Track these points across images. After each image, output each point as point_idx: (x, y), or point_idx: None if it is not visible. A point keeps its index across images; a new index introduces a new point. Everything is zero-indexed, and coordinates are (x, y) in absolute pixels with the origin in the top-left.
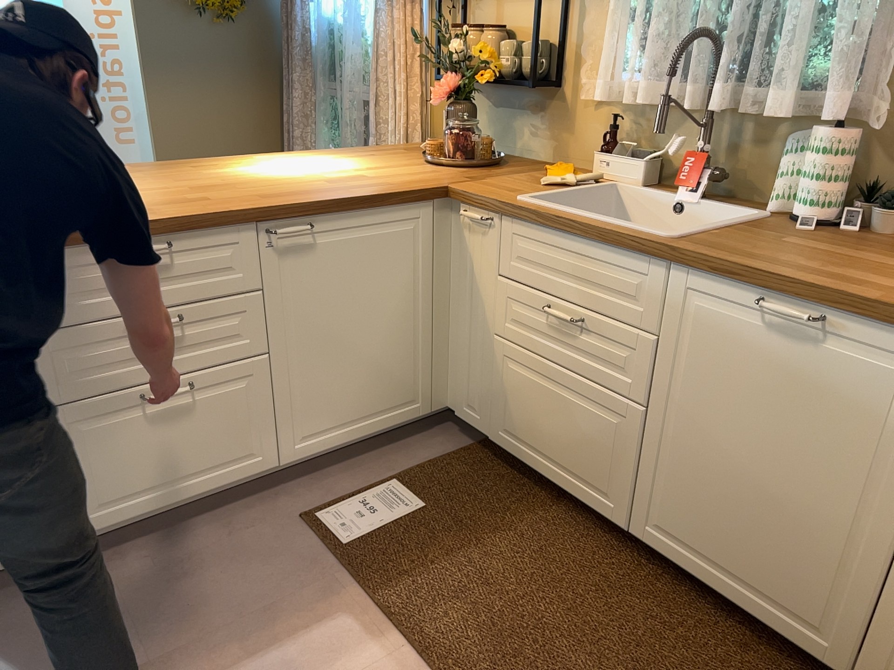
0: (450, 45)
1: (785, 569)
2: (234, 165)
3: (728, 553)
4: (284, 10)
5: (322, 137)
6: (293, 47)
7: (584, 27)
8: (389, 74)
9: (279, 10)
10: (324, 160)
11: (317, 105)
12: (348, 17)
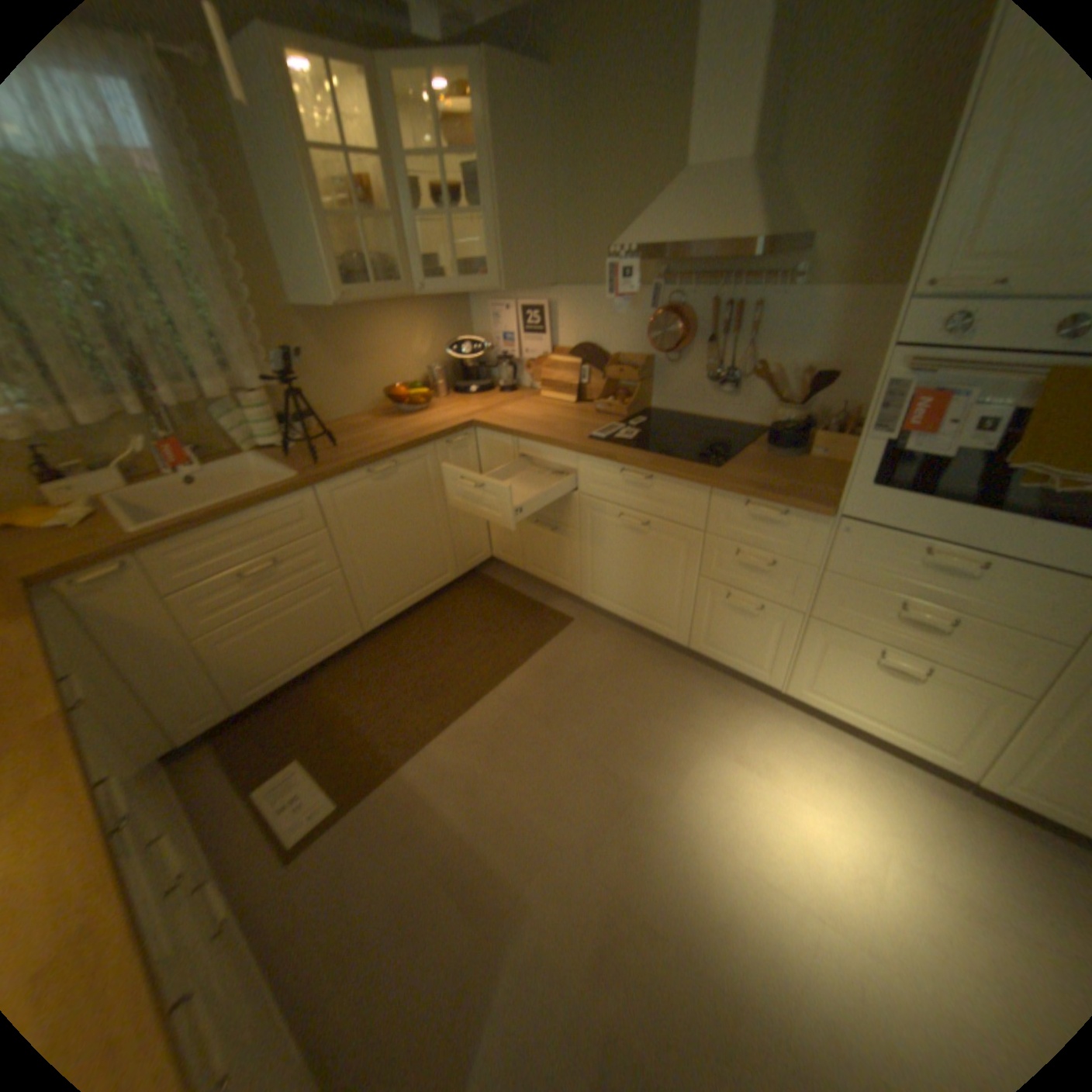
0: None
1: (427, 567)
2: None
3: (407, 587)
4: None
5: None
6: None
7: None
8: None
9: None
10: None
11: None
12: None
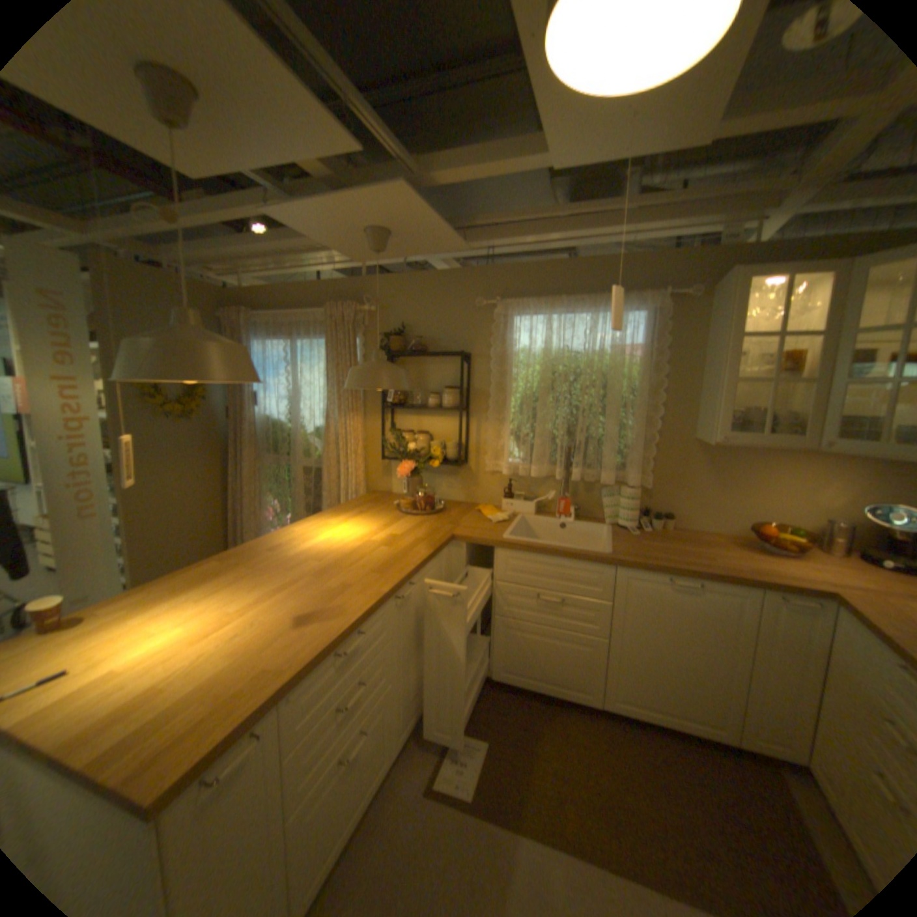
0: (403, 443)
1: (700, 704)
2: (292, 540)
3: (667, 705)
4: (230, 409)
5: (268, 490)
6: (241, 433)
7: (481, 434)
8: (341, 454)
9: (219, 407)
10: (344, 523)
11: (261, 470)
12: (294, 417)
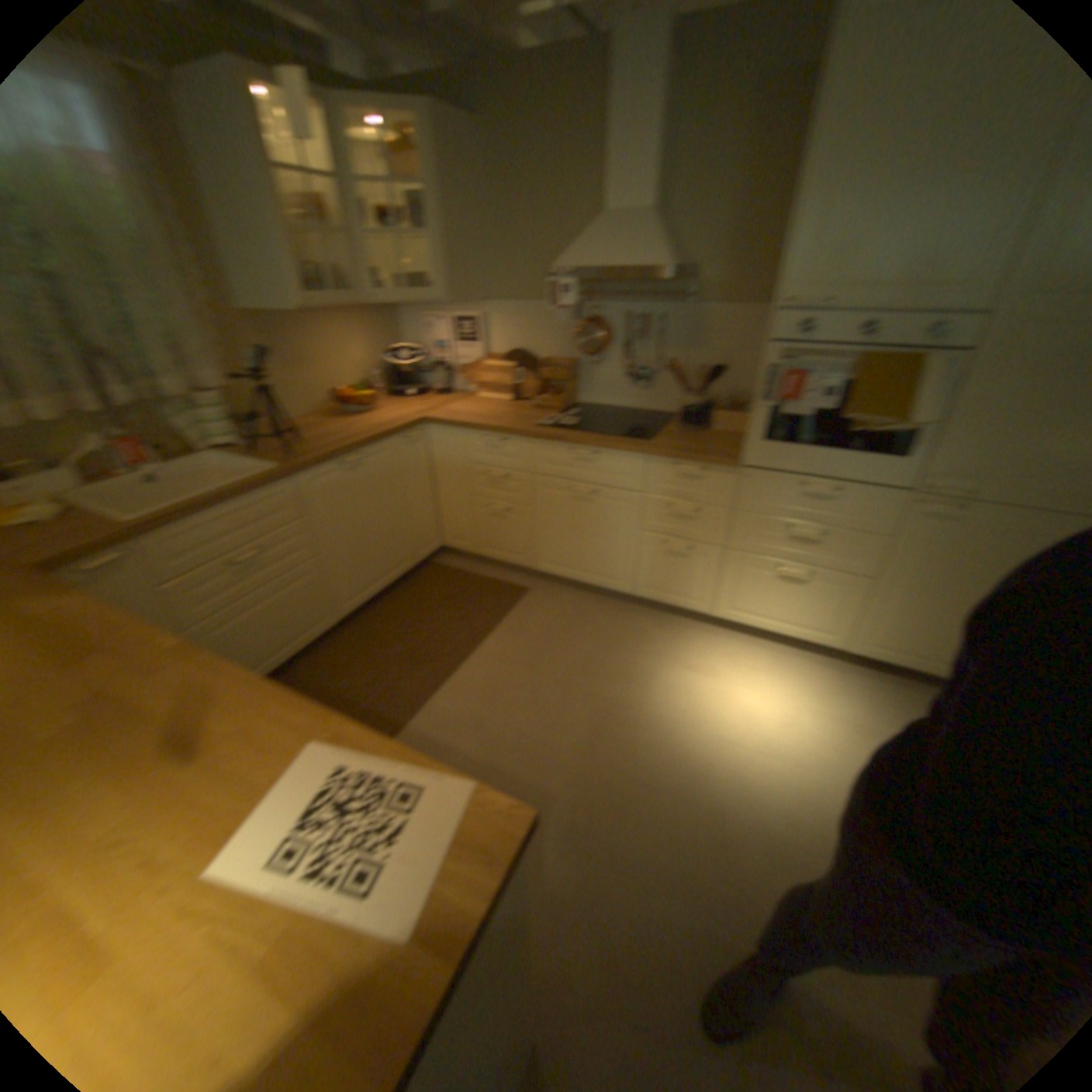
0: None
1: (395, 553)
2: None
3: (379, 573)
4: None
5: None
6: None
7: None
8: None
9: None
10: None
11: None
12: None
